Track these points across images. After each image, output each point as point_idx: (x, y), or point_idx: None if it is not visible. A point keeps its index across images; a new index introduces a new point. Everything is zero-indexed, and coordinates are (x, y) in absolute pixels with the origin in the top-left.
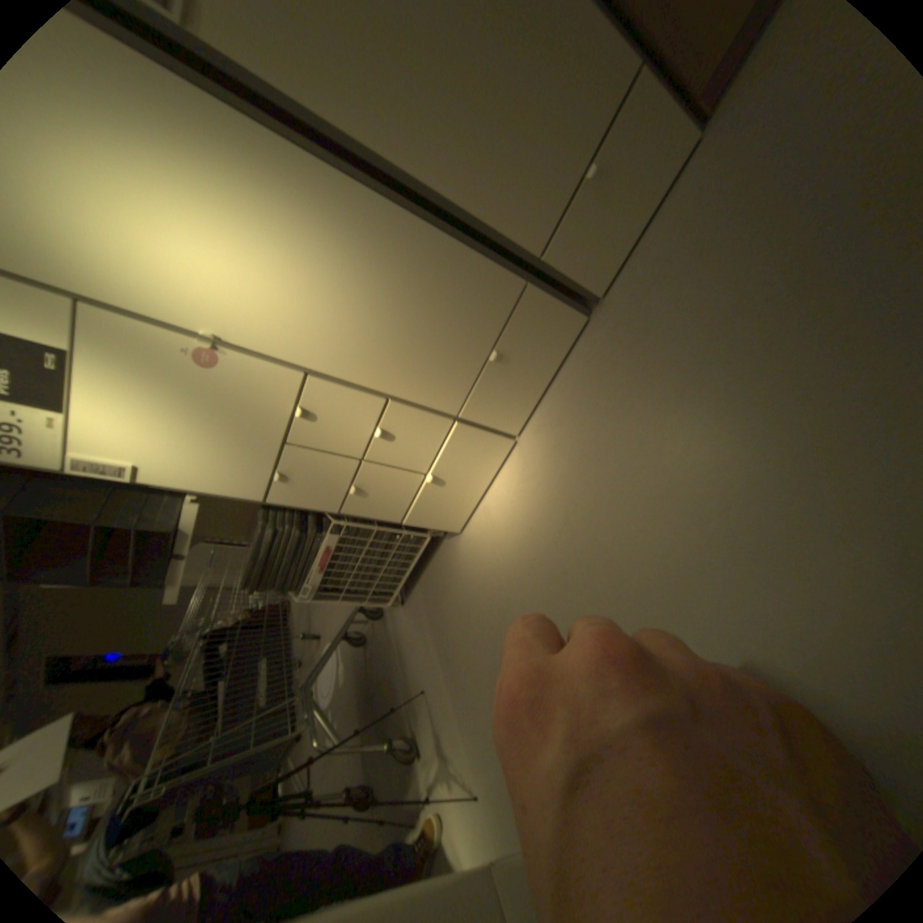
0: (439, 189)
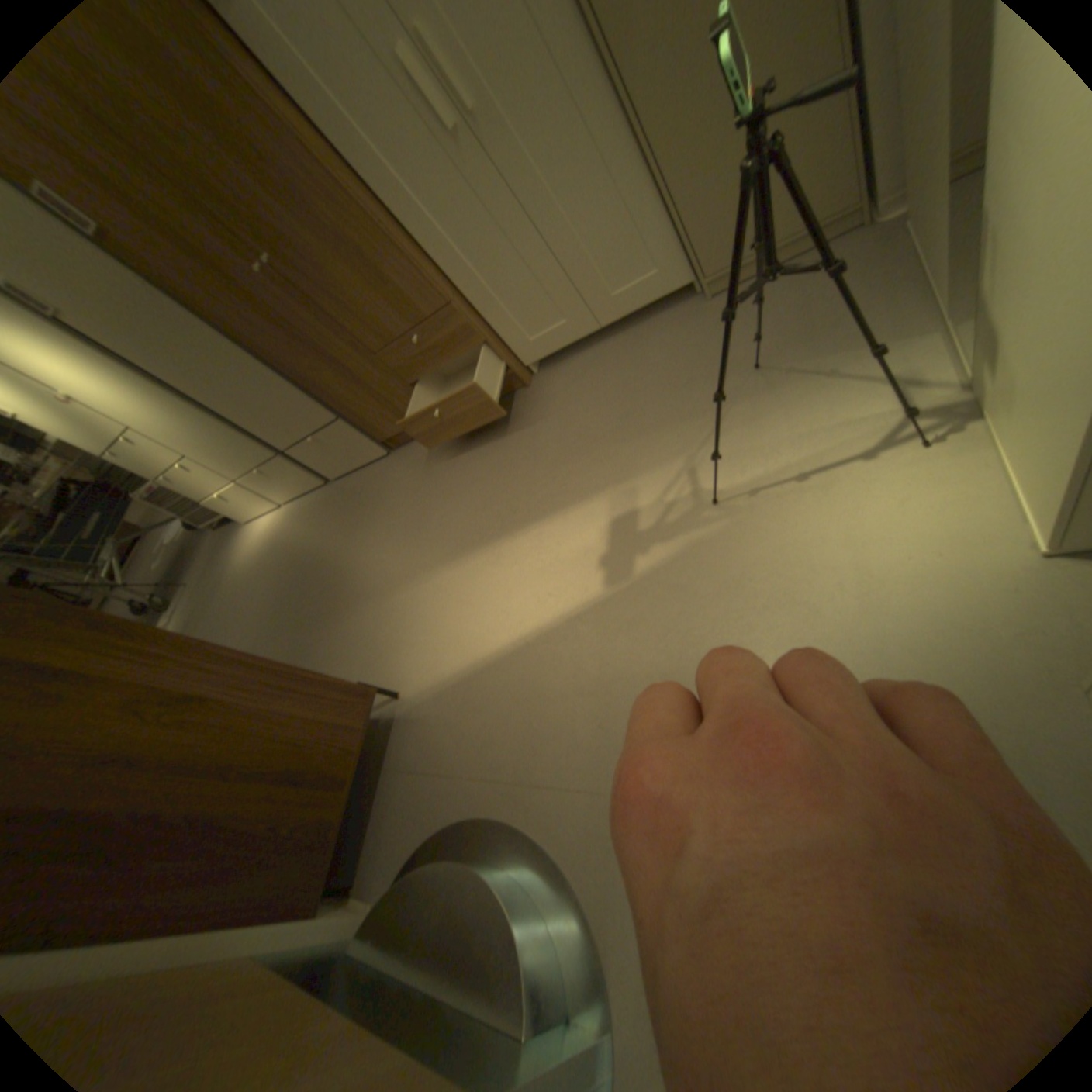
0: (210, 406)
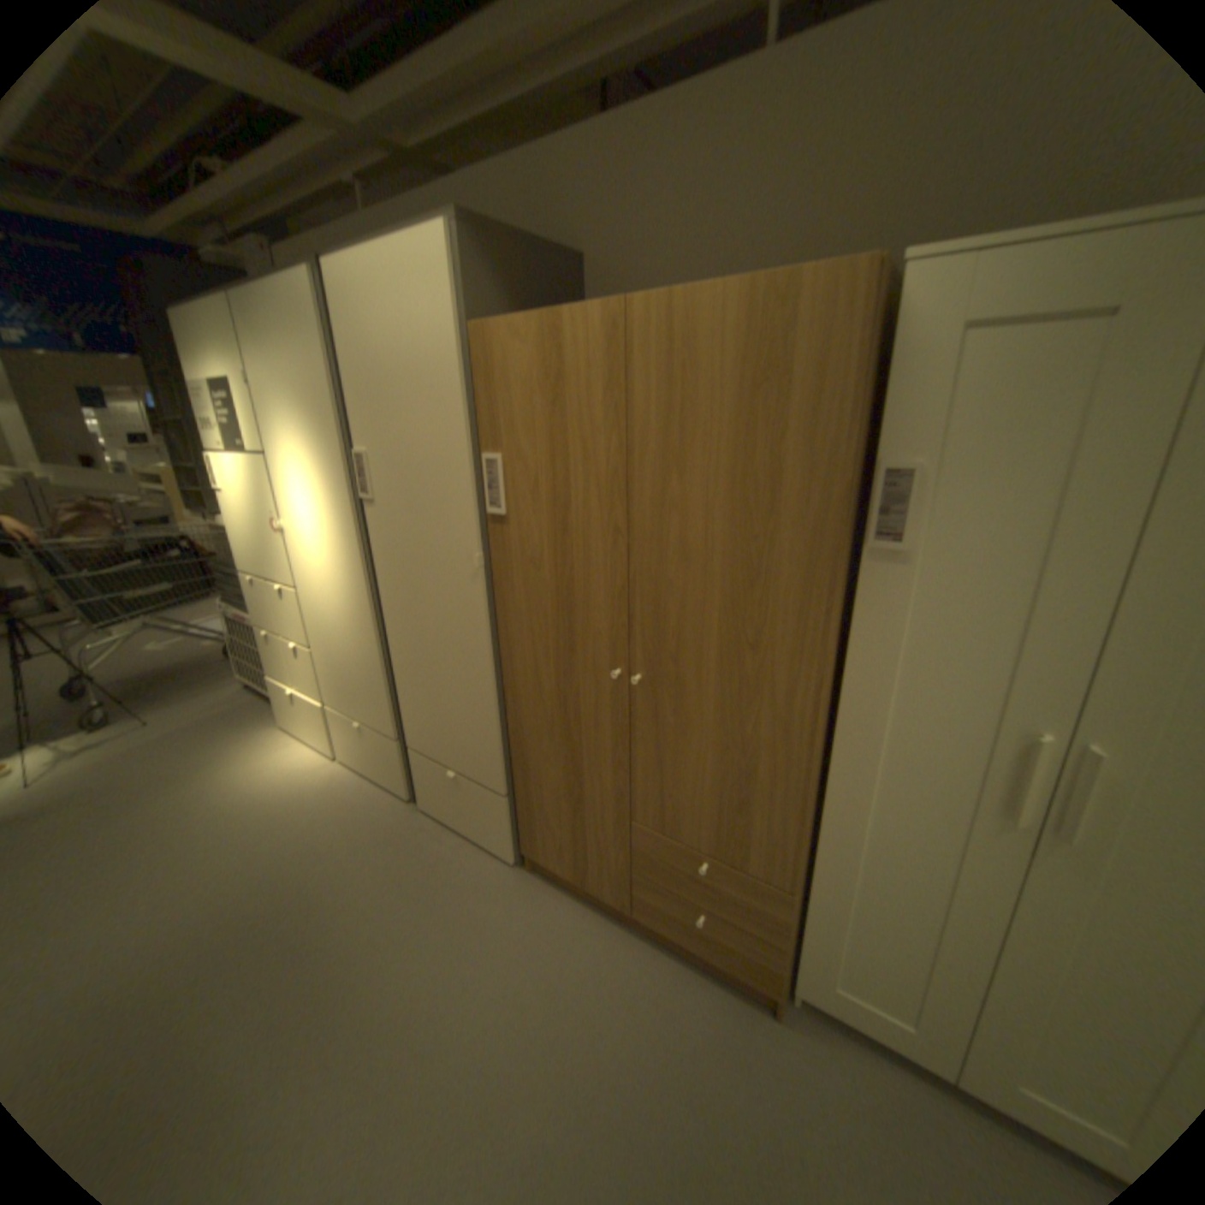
0: (393, 658)
